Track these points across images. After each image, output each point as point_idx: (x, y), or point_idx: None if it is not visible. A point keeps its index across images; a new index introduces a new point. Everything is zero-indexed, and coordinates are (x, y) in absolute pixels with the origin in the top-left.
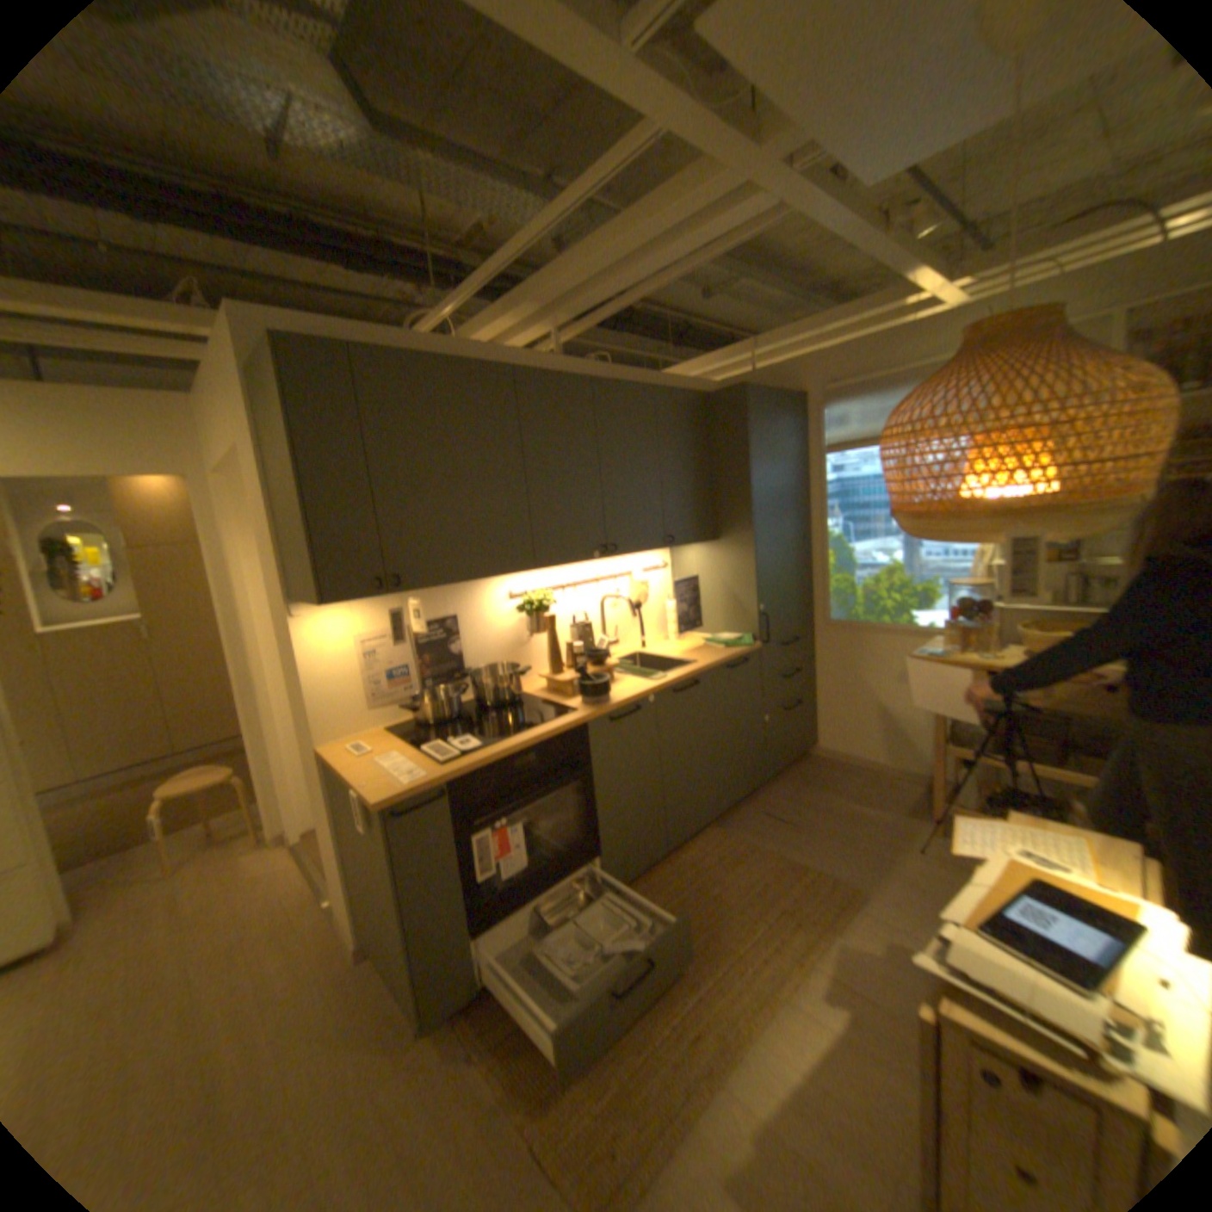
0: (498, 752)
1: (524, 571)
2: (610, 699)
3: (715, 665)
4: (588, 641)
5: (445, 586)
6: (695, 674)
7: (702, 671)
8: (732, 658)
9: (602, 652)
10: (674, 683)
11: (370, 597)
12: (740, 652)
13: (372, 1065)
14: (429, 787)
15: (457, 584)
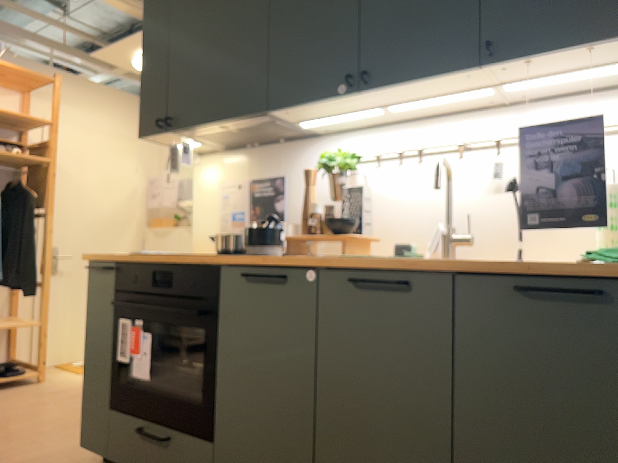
0: (151, 258)
1: (272, 114)
2: (271, 257)
3: (466, 266)
4: (361, 210)
5: (204, 127)
6: (407, 266)
7: (426, 267)
8: (538, 270)
9: (352, 221)
10: (353, 265)
11: (172, 136)
12: (598, 271)
13: (90, 455)
14: (105, 258)
15: (210, 125)
